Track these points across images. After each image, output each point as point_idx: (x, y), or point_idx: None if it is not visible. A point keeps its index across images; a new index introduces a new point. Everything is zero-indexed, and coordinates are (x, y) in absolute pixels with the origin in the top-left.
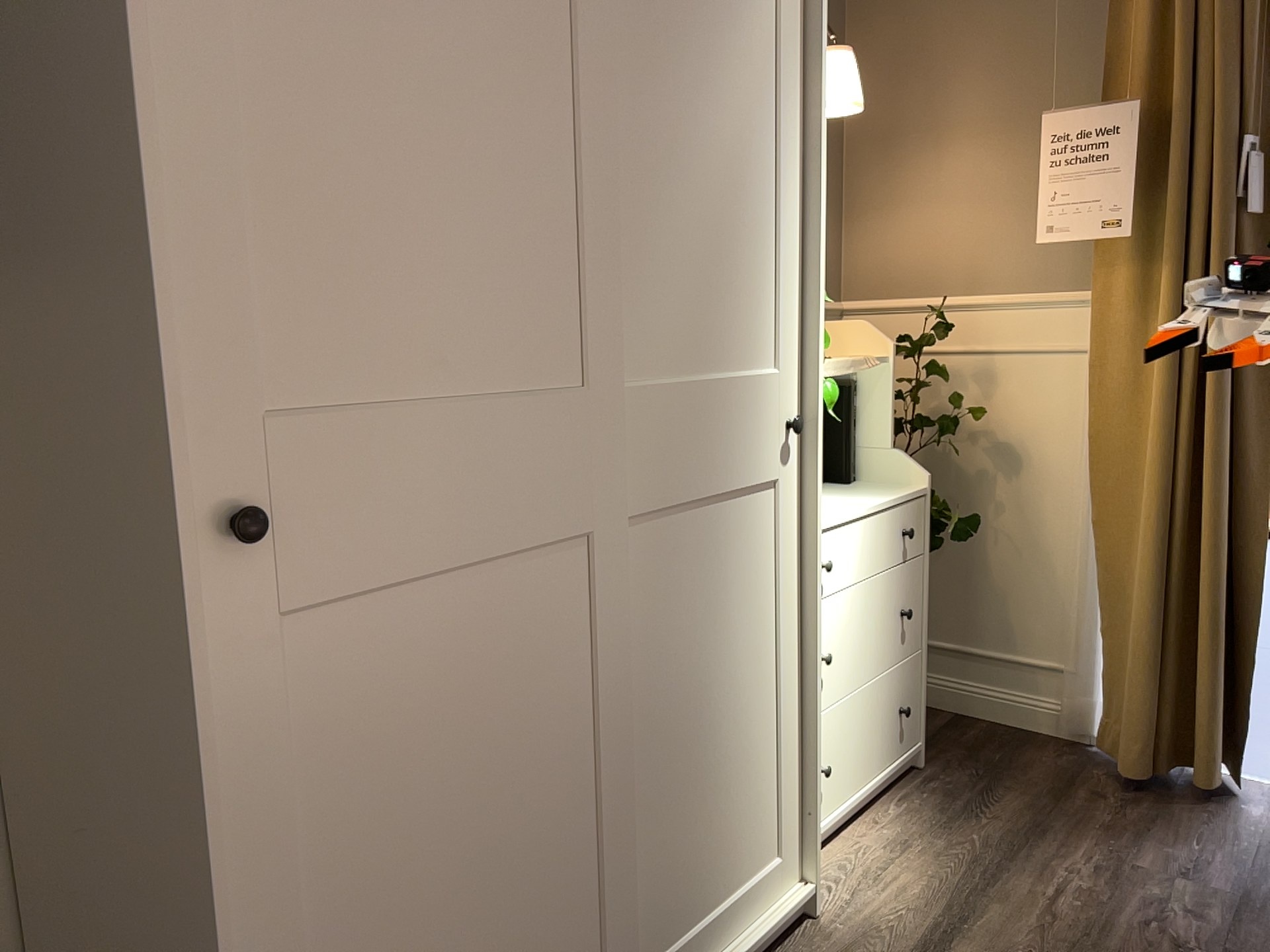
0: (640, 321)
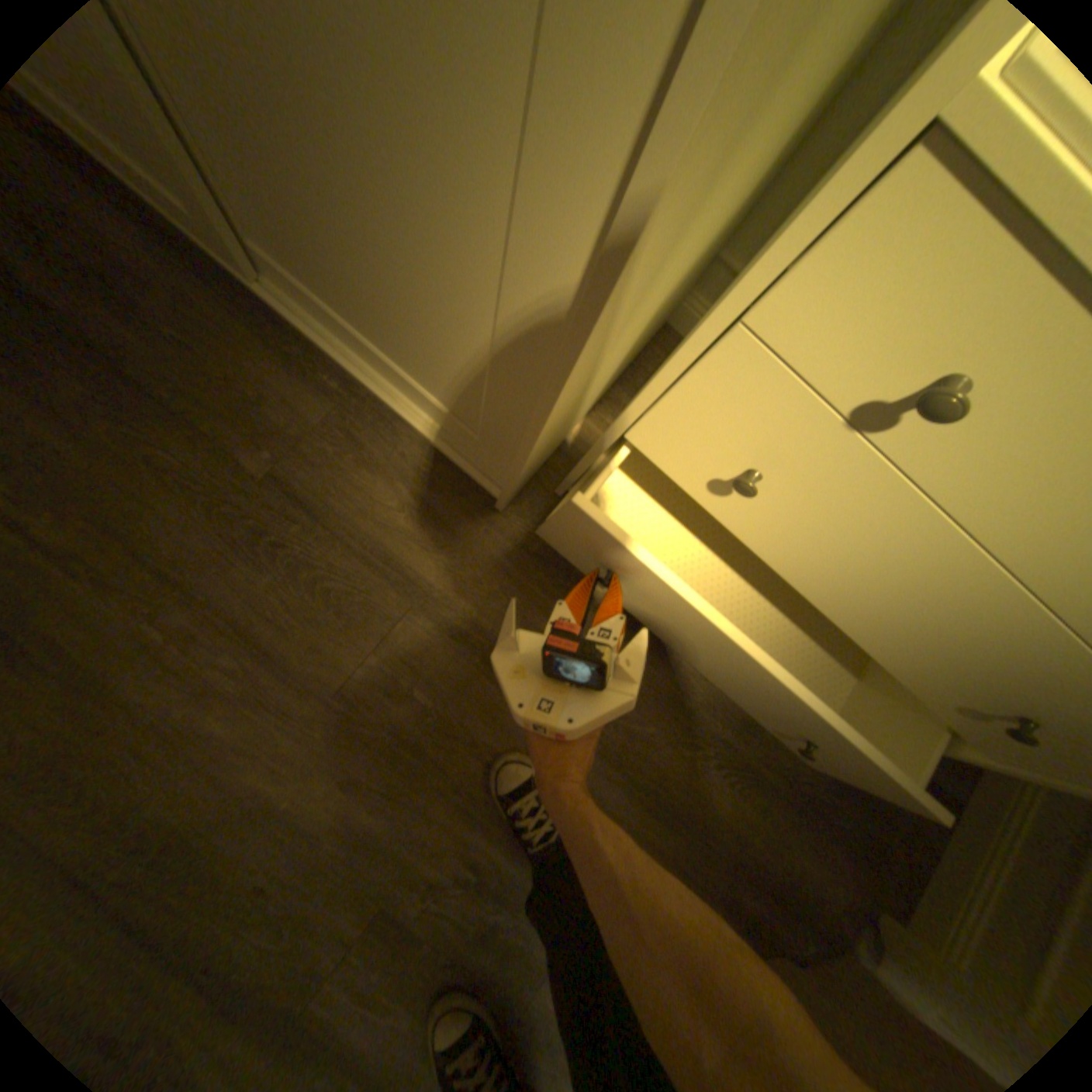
0: None
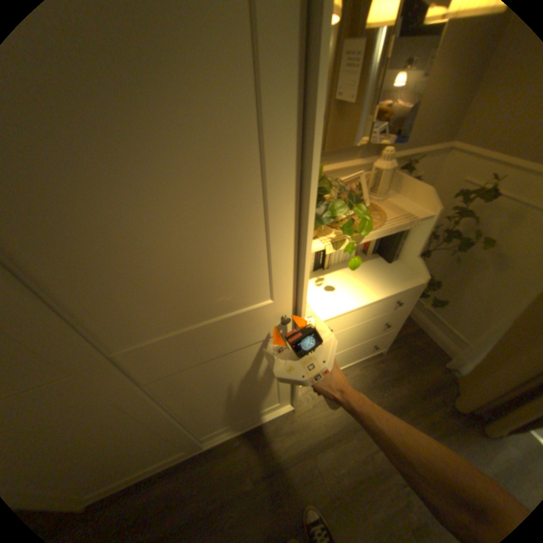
0: (113, 323)
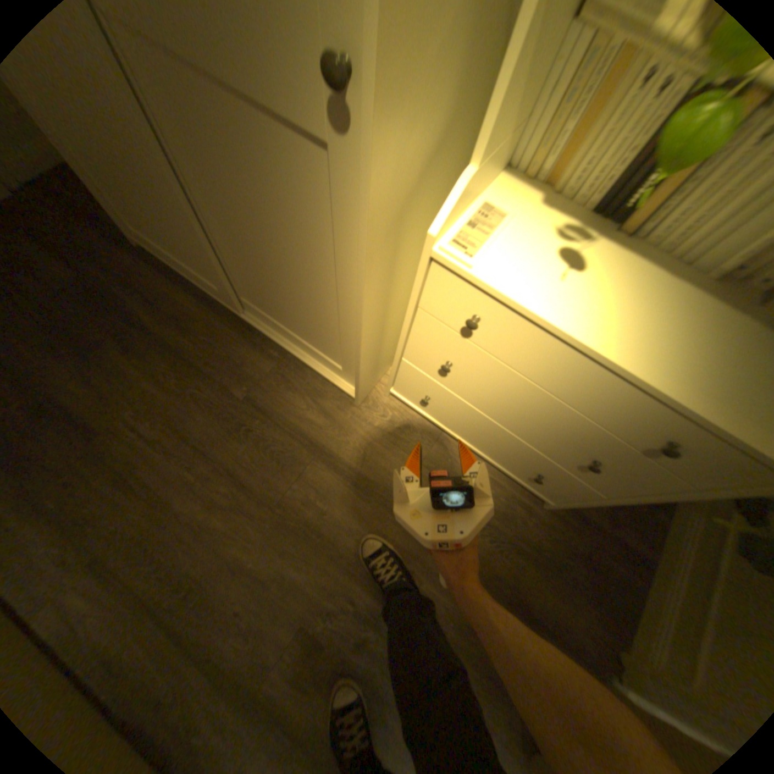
0: None
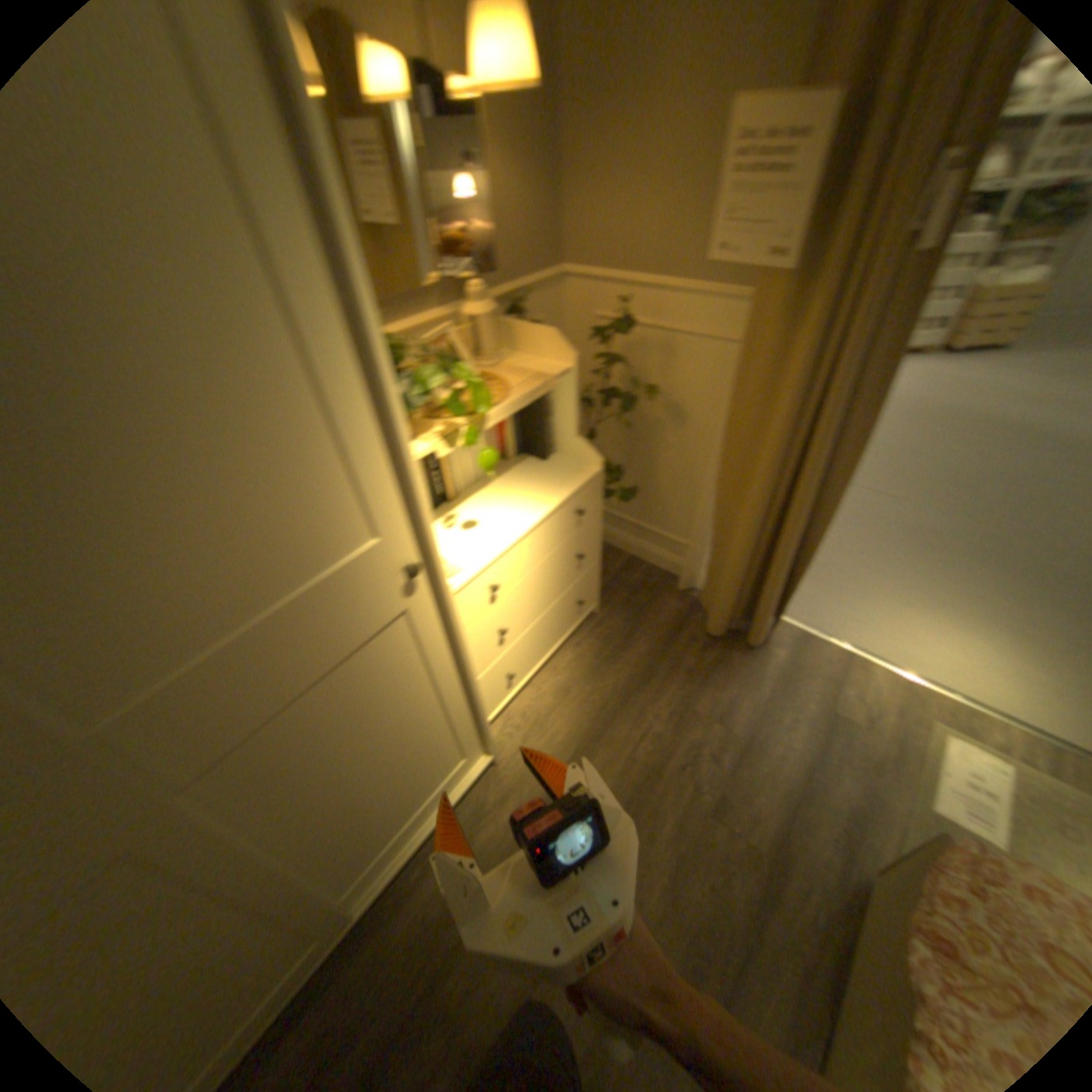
0: (90, 646)
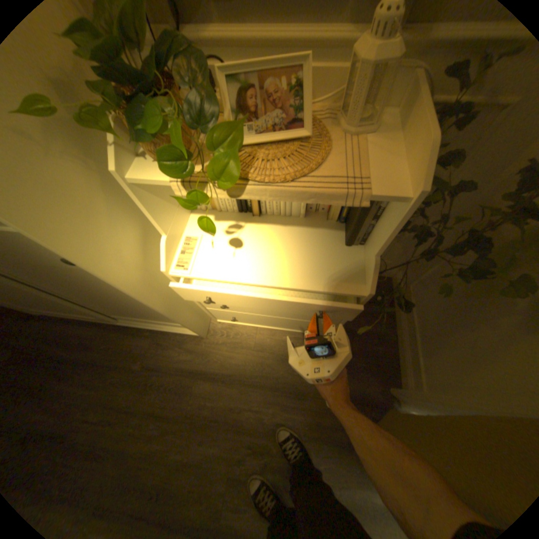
0: None
